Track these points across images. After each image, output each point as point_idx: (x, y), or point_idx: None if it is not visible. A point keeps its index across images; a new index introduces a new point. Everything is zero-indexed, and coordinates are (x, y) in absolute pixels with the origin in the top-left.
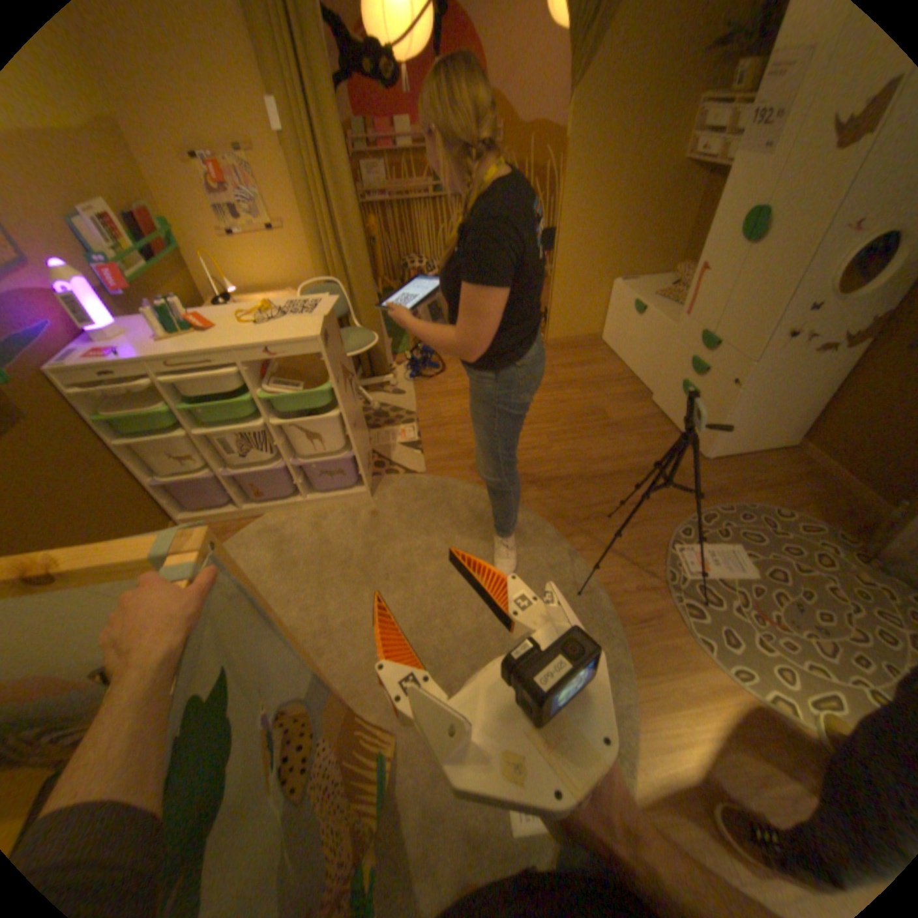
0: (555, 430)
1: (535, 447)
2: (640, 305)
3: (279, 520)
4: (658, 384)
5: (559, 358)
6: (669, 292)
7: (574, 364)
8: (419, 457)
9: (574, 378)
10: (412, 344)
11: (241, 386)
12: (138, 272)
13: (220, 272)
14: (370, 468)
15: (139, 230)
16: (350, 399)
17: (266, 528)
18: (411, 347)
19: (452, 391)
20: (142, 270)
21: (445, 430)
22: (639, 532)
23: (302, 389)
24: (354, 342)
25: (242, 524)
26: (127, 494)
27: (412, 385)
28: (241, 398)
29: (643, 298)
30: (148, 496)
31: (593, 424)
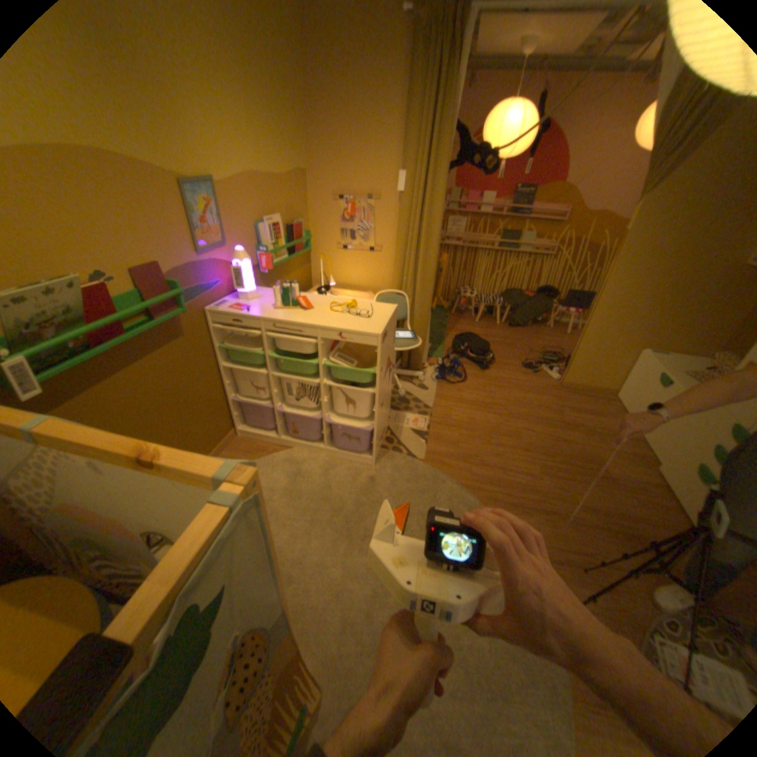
0: (551, 465)
1: (527, 473)
2: (668, 379)
3: (302, 456)
4: (671, 457)
5: (571, 401)
6: (703, 375)
7: (585, 410)
8: (423, 445)
9: (581, 423)
10: (445, 352)
11: (314, 353)
12: (281, 261)
13: (330, 271)
14: (382, 440)
15: (293, 236)
16: (386, 383)
17: (291, 459)
18: (444, 354)
19: (467, 399)
20: (285, 260)
21: (451, 430)
22: (615, 602)
23: (355, 367)
24: (402, 341)
25: (277, 448)
26: (216, 401)
27: (436, 384)
28: (311, 360)
29: (672, 373)
30: (228, 406)
31: (591, 471)
